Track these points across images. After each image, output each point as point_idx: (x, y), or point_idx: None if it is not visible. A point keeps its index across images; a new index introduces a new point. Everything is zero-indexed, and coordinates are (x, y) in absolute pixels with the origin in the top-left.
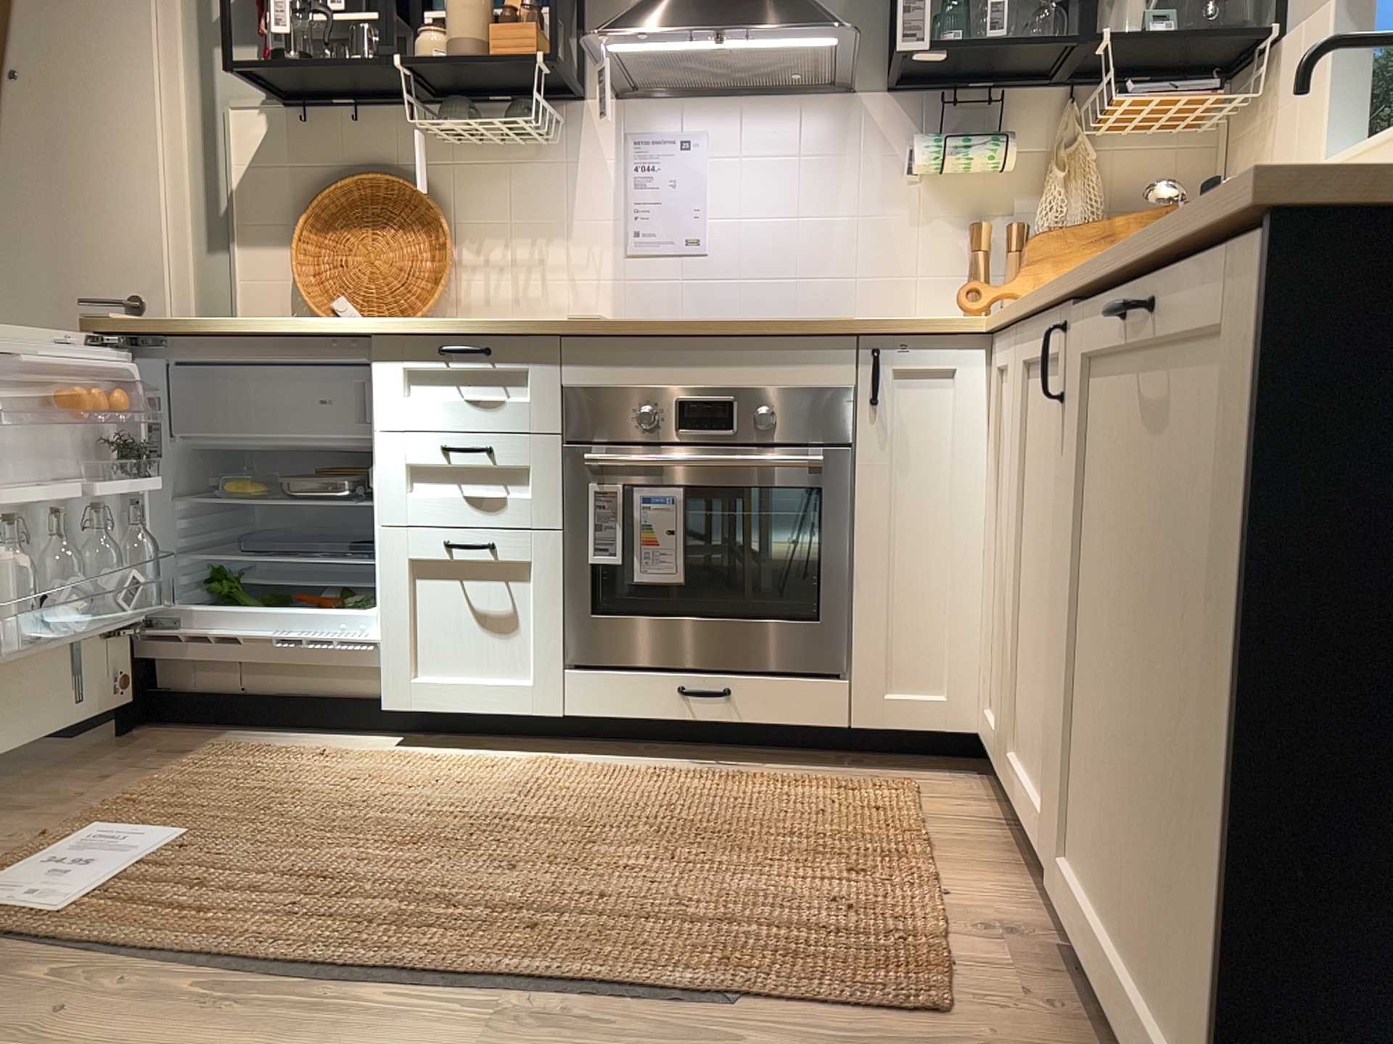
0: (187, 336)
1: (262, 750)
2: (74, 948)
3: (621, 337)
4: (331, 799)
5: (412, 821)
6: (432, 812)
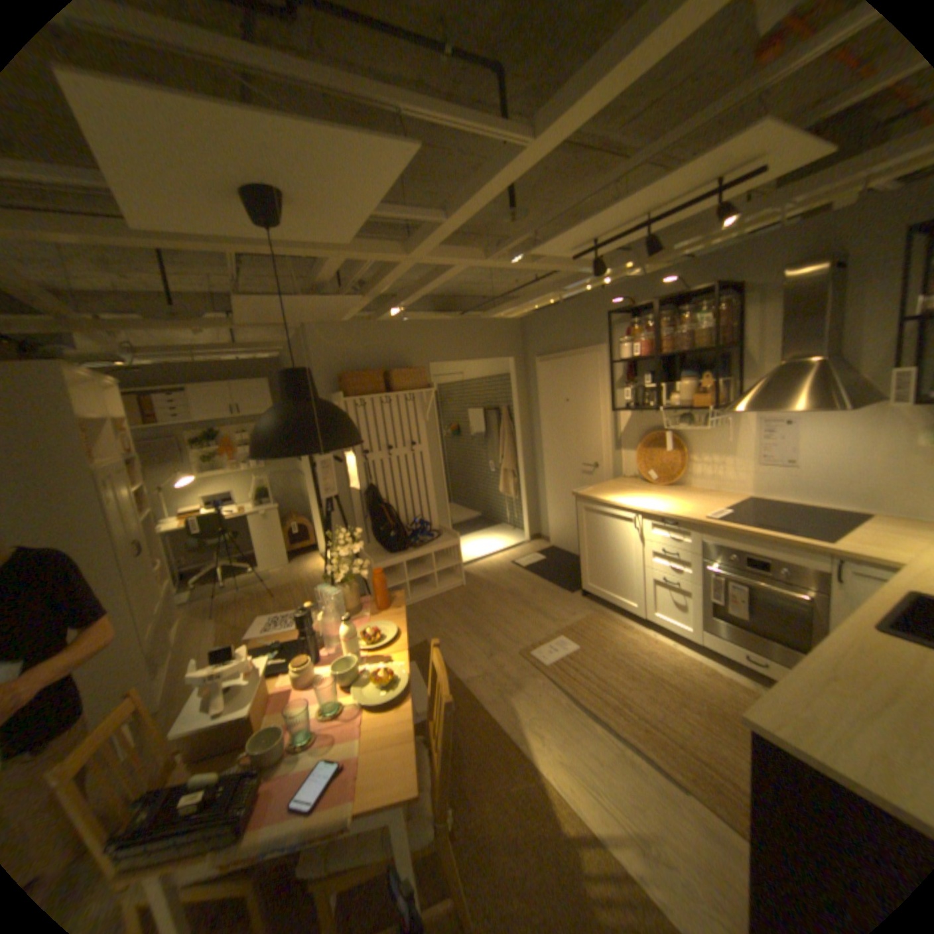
0: (594, 501)
1: (613, 616)
2: (548, 674)
3: (722, 530)
4: (621, 647)
5: (637, 667)
6: (645, 665)
